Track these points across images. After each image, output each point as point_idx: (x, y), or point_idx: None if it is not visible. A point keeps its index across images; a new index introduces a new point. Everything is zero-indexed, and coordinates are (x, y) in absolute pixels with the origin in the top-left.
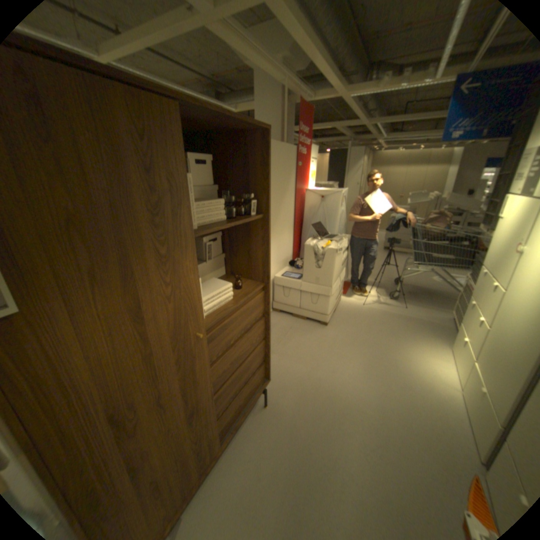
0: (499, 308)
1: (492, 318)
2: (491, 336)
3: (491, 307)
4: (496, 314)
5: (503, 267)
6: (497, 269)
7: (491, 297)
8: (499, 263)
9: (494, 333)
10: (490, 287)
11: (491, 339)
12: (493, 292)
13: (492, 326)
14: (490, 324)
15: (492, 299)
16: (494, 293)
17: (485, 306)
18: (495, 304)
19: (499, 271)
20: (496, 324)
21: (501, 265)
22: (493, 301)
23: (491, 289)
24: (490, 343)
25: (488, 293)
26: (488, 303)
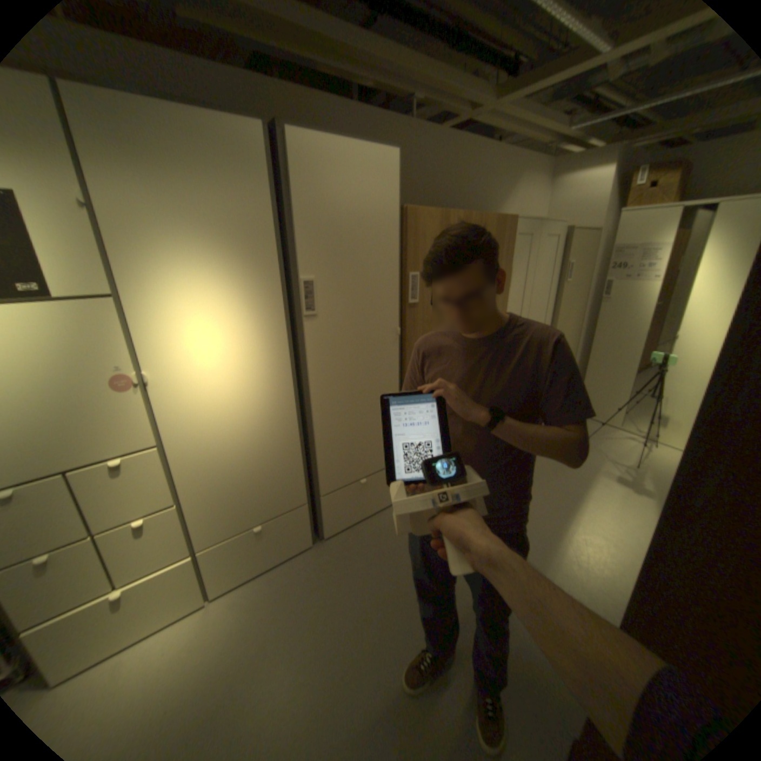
0: (163, 474)
1: (162, 497)
2: (190, 507)
3: (137, 495)
4: (166, 484)
5: (90, 436)
6: (63, 456)
7: (112, 491)
8: (58, 443)
9: (195, 496)
10: (77, 490)
11: (197, 505)
12: (108, 481)
13: (172, 502)
14: (164, 506)
15: (121, 489)
16: (117, 478)
17: (107, 516)
18: (148, 480)
19: (82, 451)
20: (185, 489)
21: (77, 439)
22: (133, 485)
23: (95, 485)
24: (198, 511)
25: (81, 501)
26: (116, 502)
